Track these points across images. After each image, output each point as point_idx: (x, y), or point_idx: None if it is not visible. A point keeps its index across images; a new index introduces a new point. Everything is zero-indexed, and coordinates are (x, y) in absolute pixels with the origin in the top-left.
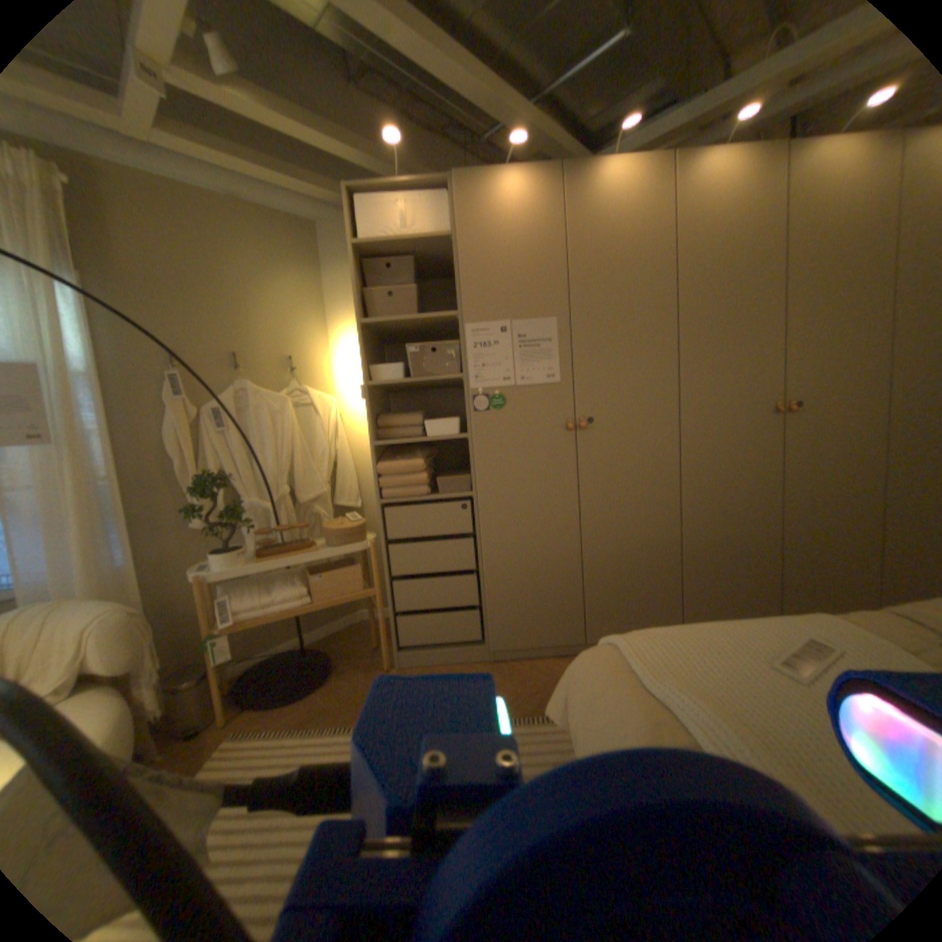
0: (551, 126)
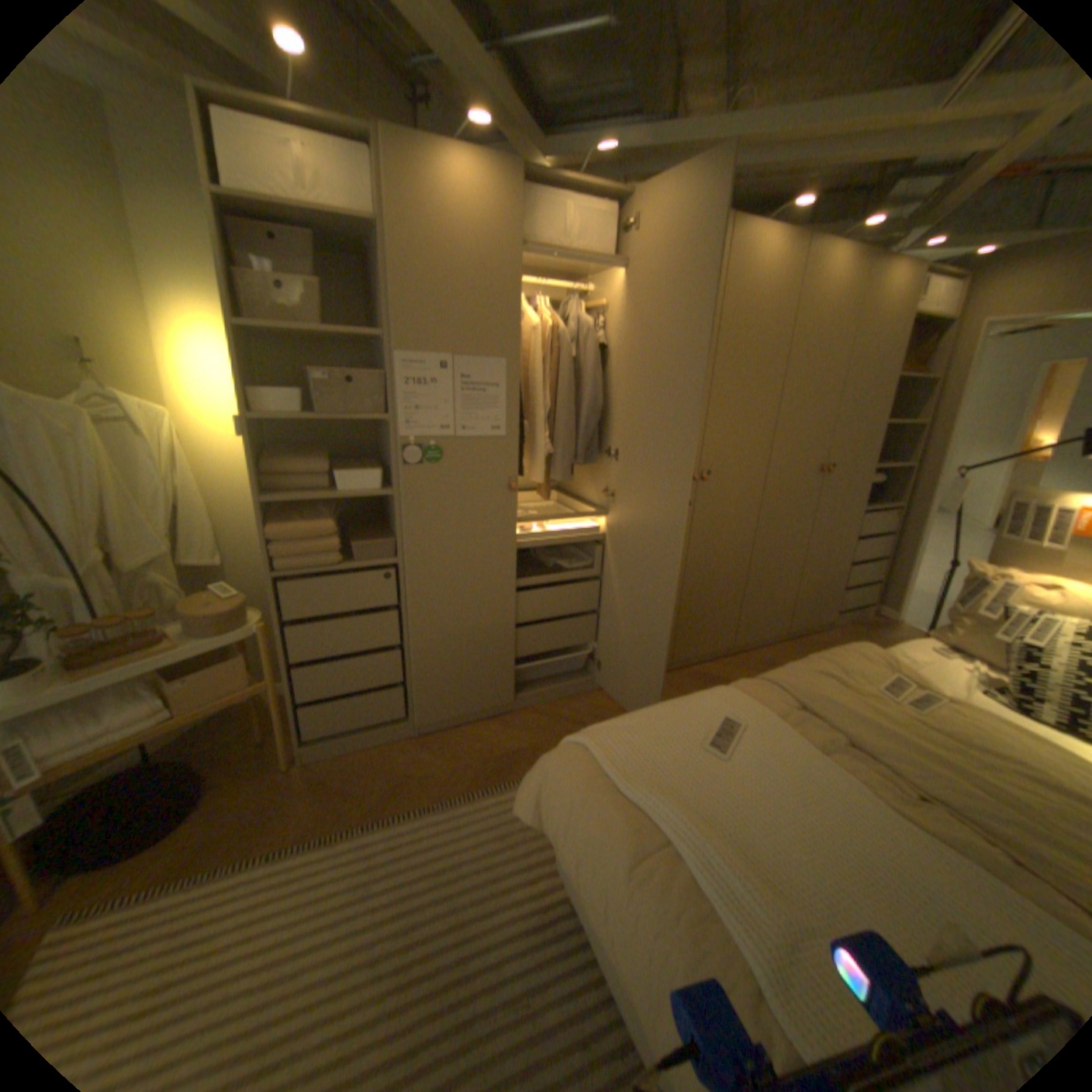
0: (506, 95)
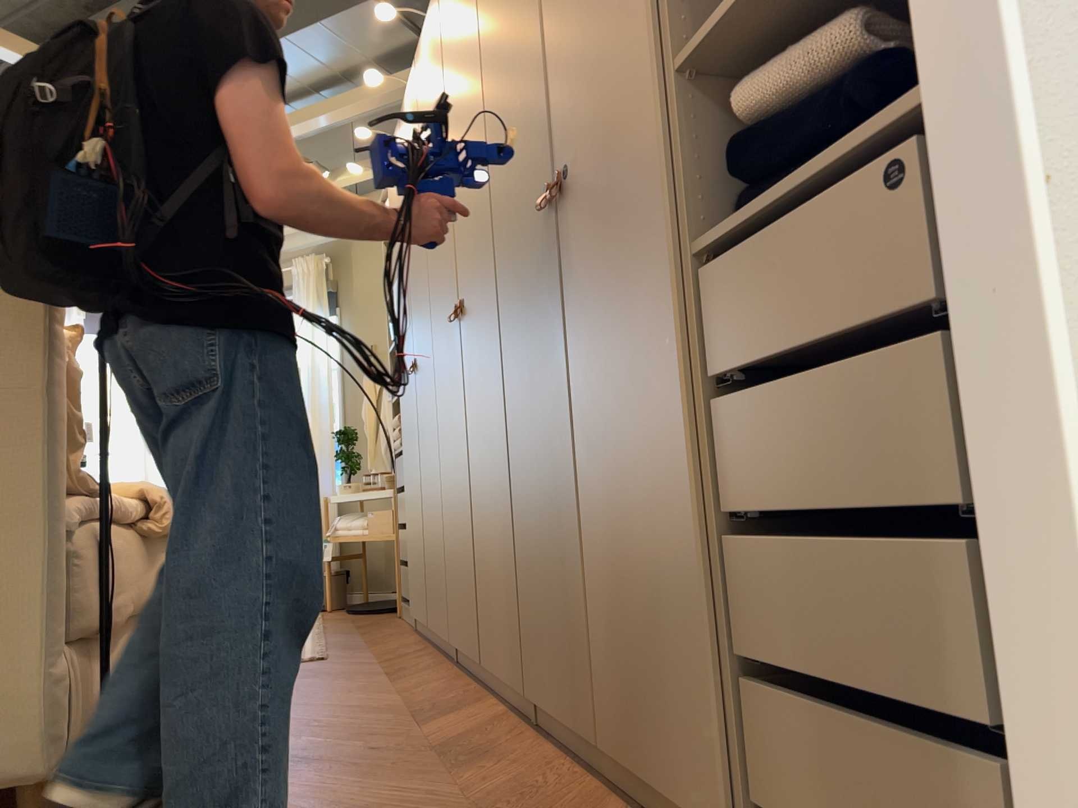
0: None
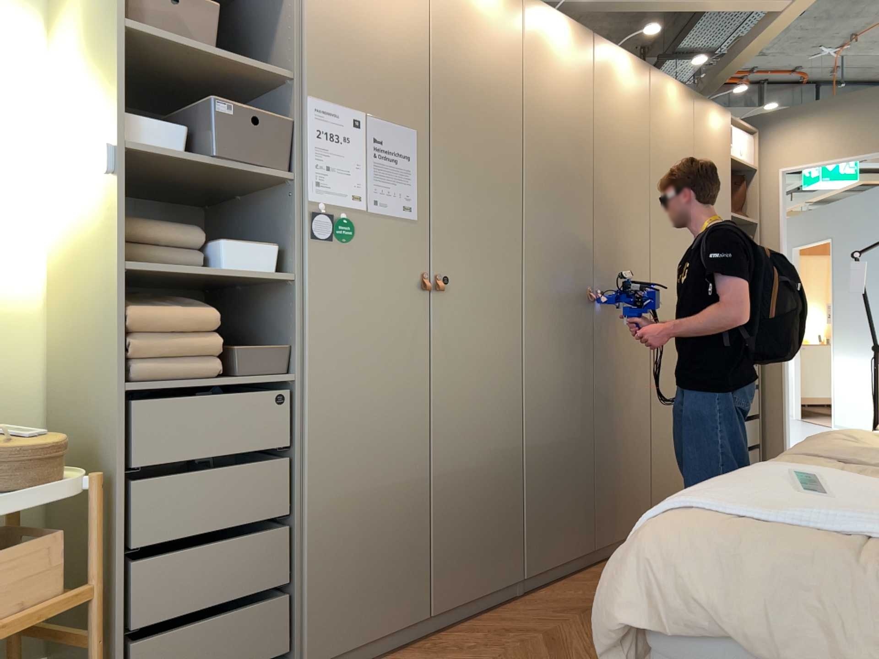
0: None
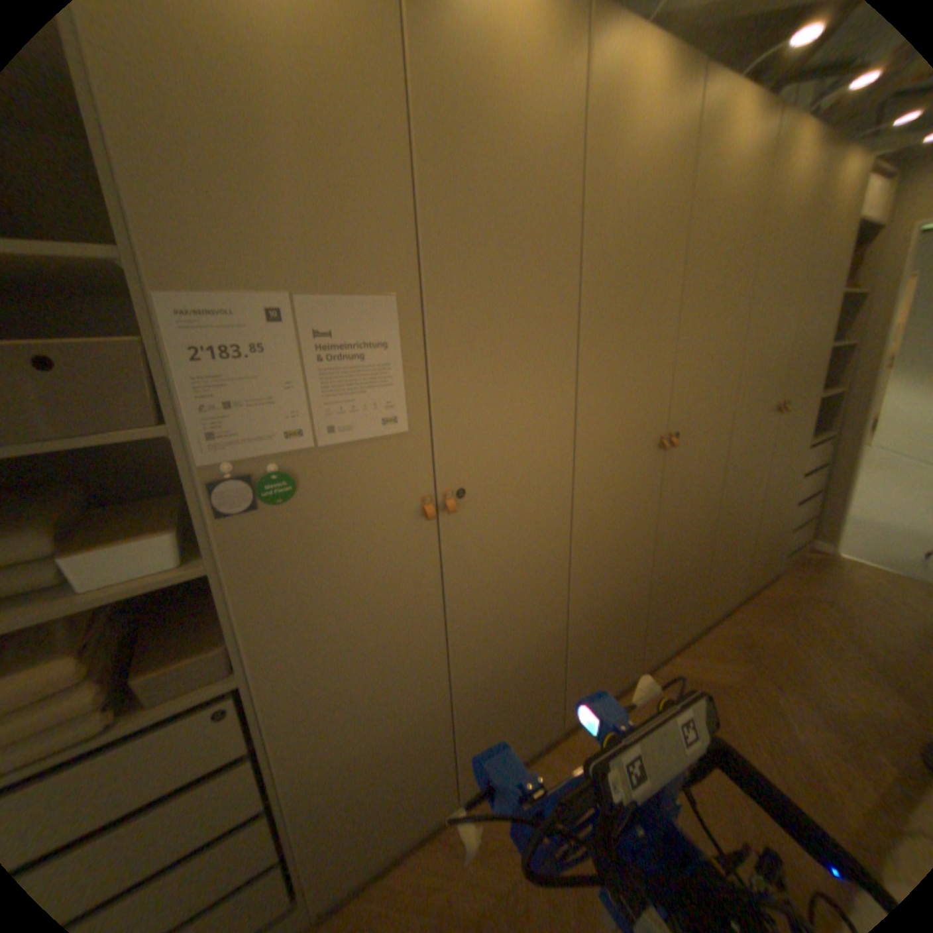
0: None
